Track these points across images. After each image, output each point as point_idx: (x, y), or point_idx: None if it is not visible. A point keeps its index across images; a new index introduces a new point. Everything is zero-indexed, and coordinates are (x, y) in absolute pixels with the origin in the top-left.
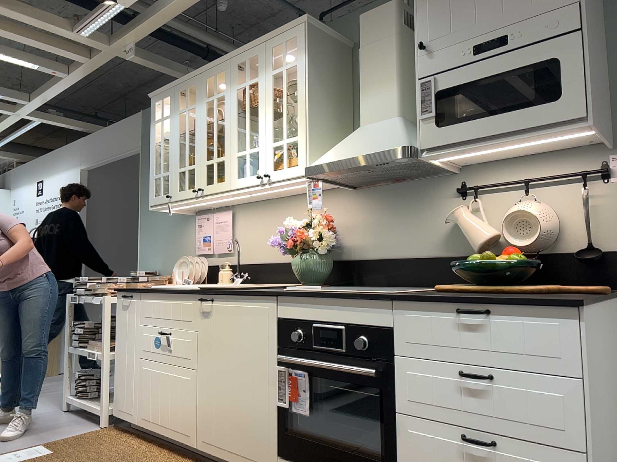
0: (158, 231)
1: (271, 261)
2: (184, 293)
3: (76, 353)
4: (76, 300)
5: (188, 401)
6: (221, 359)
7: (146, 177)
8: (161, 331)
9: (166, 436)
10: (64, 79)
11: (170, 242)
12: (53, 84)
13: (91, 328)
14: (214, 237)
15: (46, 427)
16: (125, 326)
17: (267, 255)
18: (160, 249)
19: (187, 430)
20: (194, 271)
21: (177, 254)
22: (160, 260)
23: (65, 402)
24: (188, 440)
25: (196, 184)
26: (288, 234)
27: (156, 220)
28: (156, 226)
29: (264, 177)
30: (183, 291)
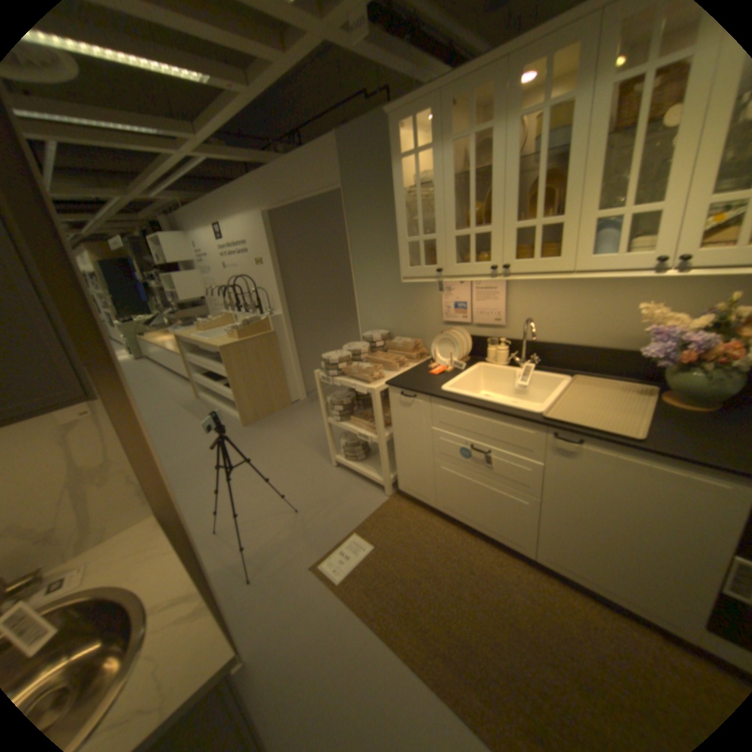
0: (381, 289)
1: (574, 343)
2: (521, 420)
3: (338, 427)
4: (328, 382)
5: (523, 521)
6: (596, 507)
7: (354, 224)
8: (471, 444)
9: (483, 534)
10: (236, 94)
11: (400, 302)
12: (219, 104)
13: (346, 404)
14: (475, 305)
15: (336, 498)
16: (407, 423)
17: (568, 334)
18: (386, 308)
19: (522, 544)
20: (461, 350)
21: (412, 316)
22: (388, 321)
23: (333, 461)
24: (522, 550)
25: (493, 257)
26: (669, 335)
27: (376, 276)
28: (377, 283)
29: (672, 259)
30: (520, 418)
